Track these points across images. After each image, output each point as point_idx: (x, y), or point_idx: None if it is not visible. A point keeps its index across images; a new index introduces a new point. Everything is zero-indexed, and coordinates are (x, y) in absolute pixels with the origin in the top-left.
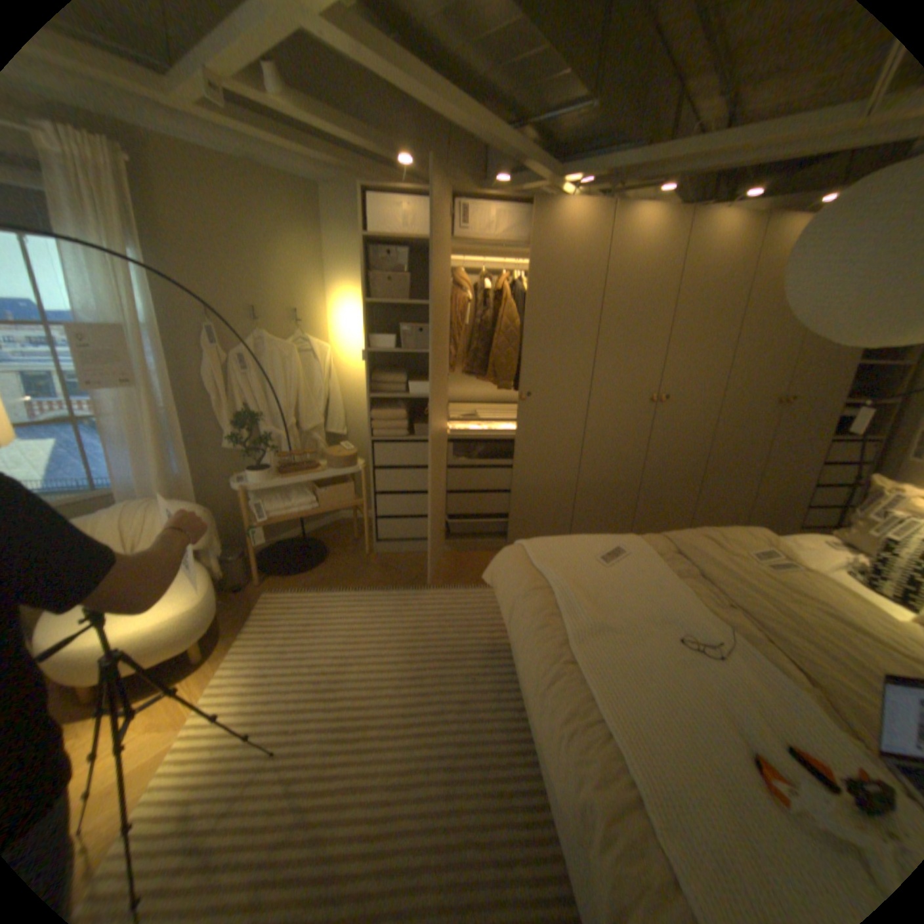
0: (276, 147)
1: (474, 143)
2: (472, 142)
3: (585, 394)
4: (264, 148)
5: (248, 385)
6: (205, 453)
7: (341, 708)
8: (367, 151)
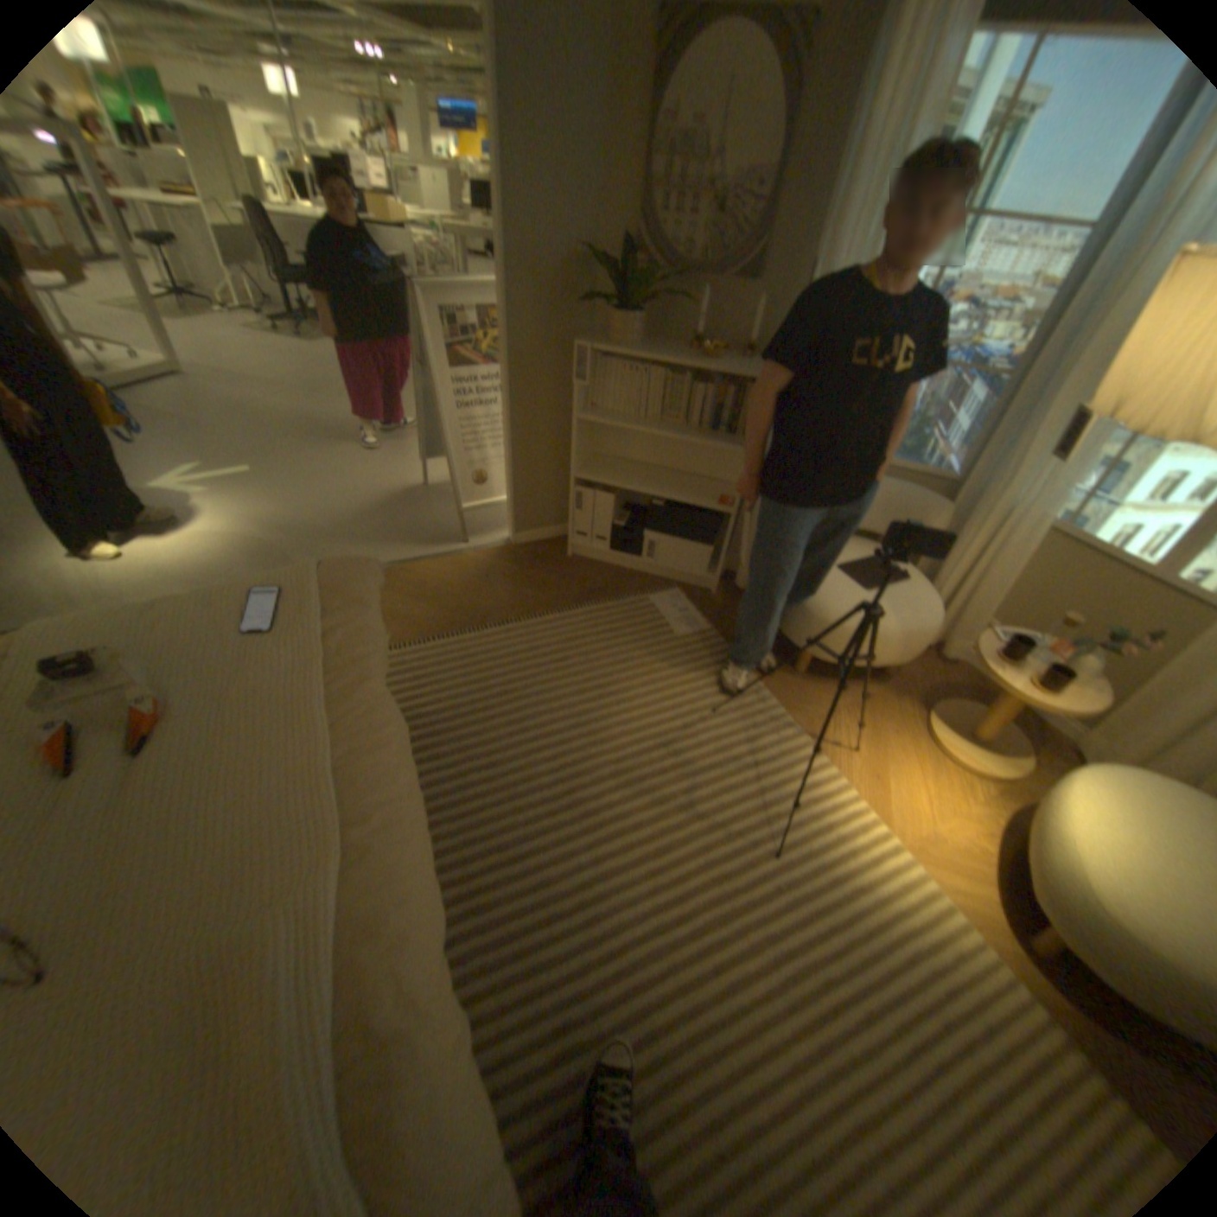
0: None
1: None
2: None
3: None
4: None
5: None
6: None
7: (753, 956)
8: None
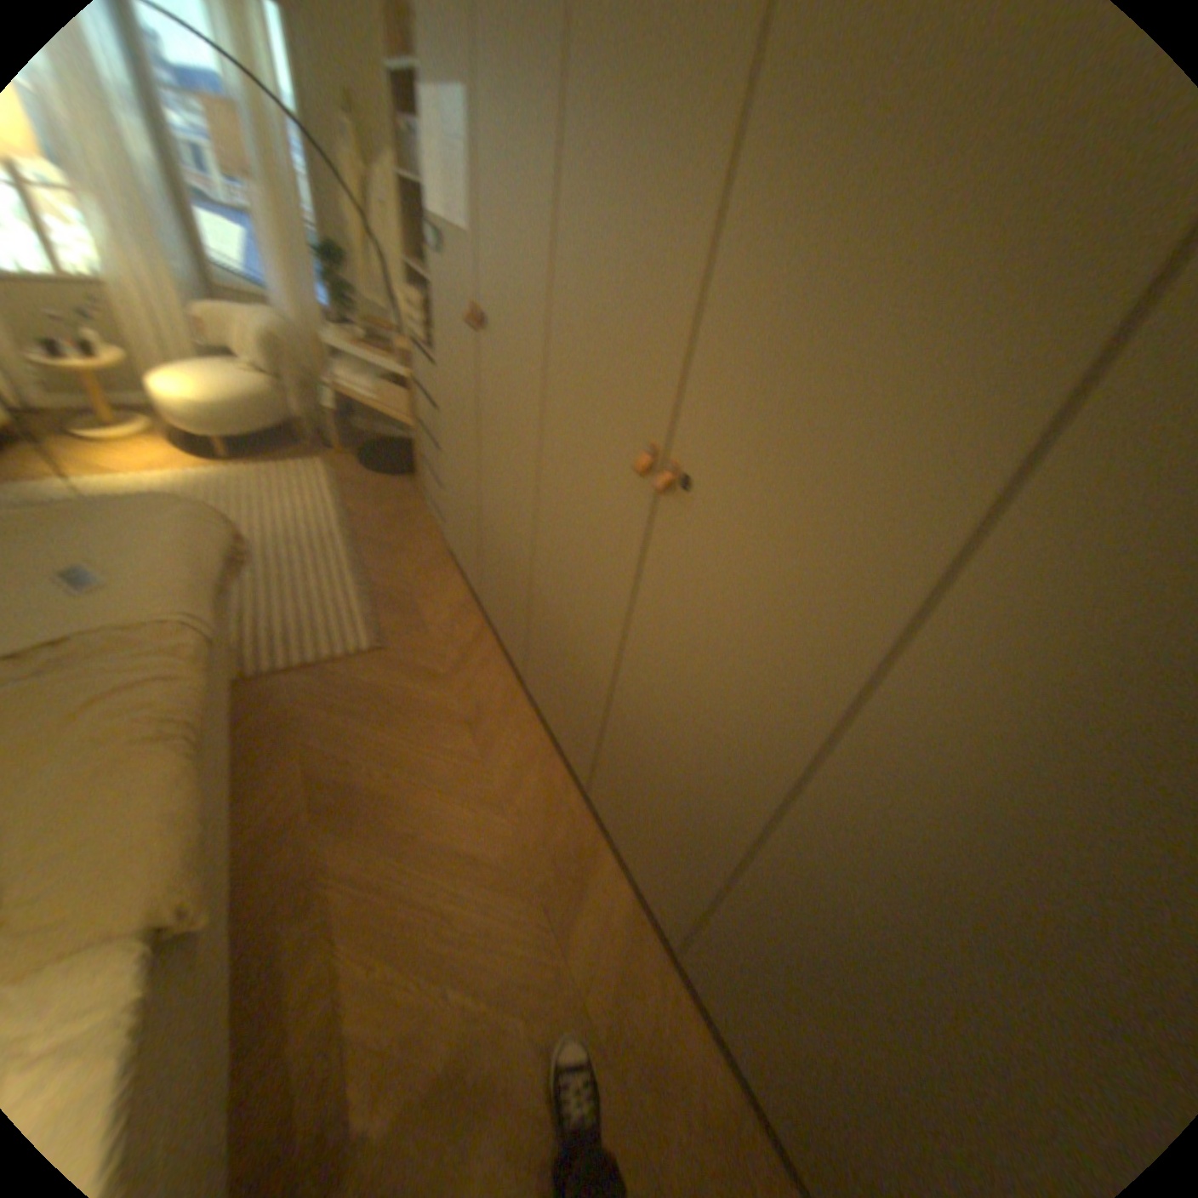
0: None
1: None
2: None
3: (535, 357)
4: None
5: (381, 221)
6: (348, 296)
7: None
8: None
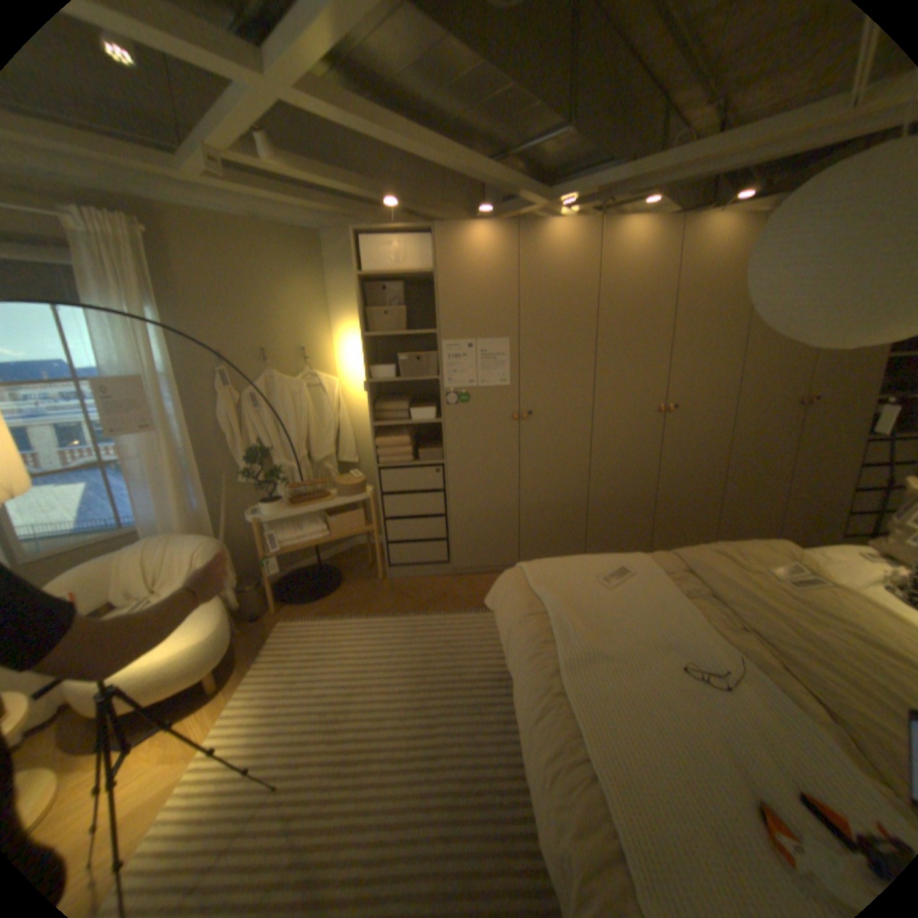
0: (278, 204)
1: (461, 178)
2: (459, 177)
3: (588, 408)
4: (268, 205)
5: (260, 422)
6: (223, 489)
7: (345, 741)
8: (360, 198)
